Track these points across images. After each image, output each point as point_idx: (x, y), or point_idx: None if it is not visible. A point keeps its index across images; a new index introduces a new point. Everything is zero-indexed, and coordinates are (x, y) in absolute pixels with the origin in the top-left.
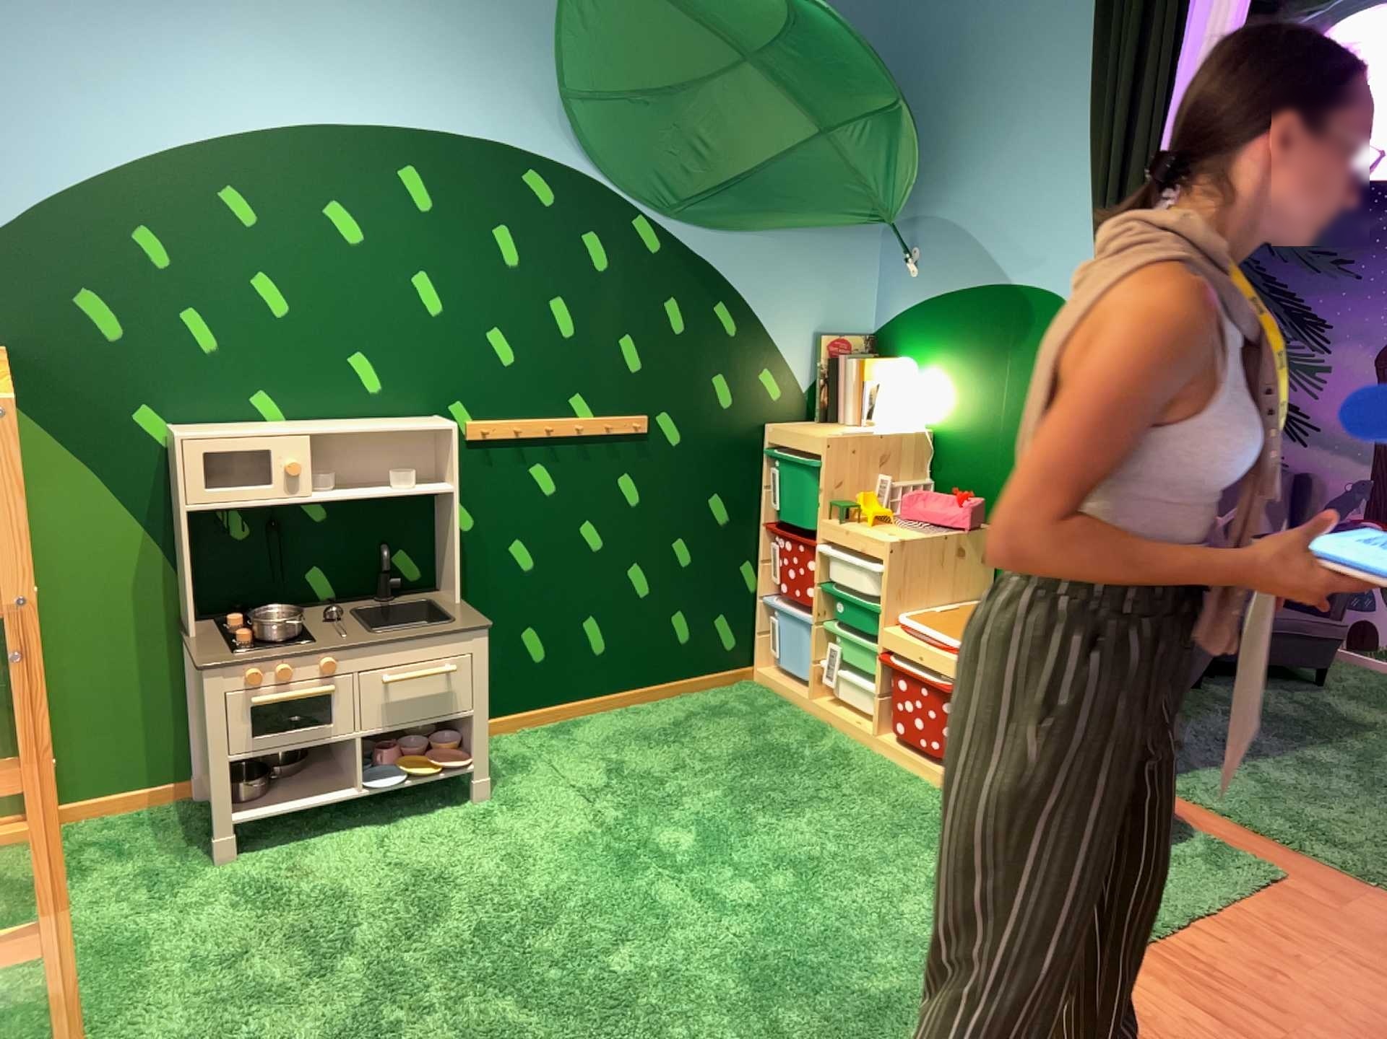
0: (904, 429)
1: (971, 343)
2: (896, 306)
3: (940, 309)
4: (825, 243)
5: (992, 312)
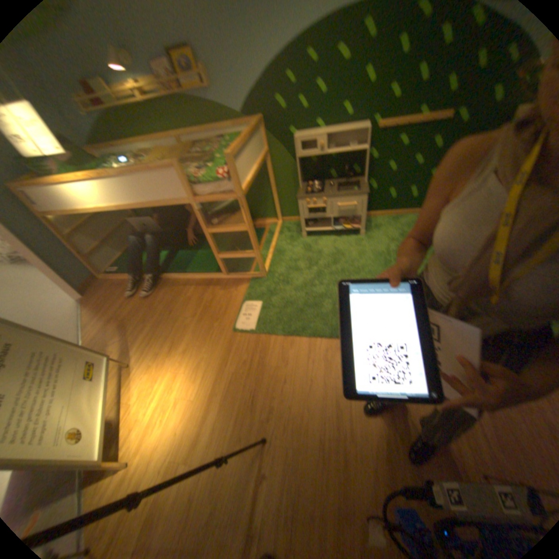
0: None
1: None
2: None
3: None
4: None
5: None
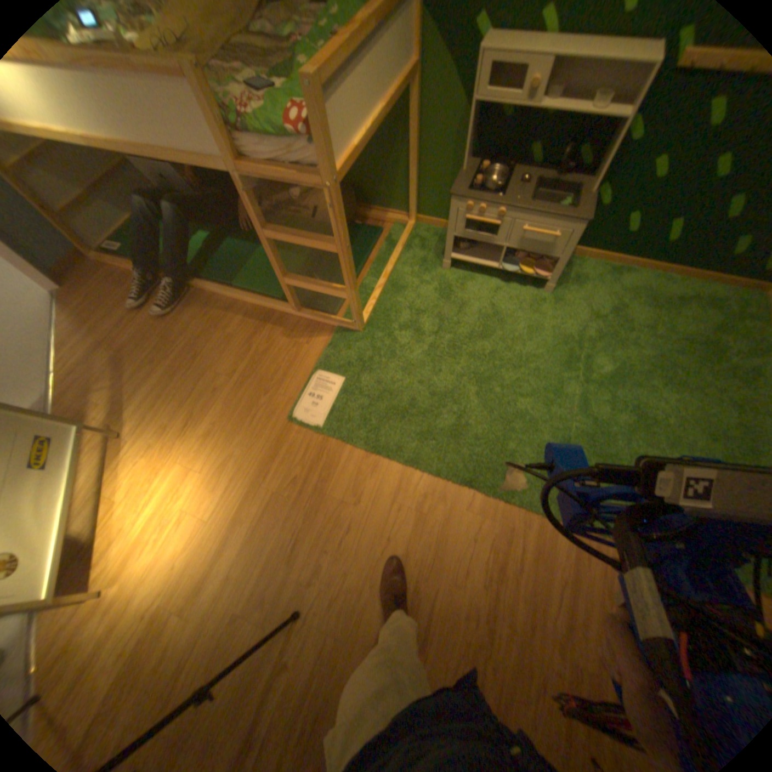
0: None
1: None
2: None
3: None
4: None
5: None
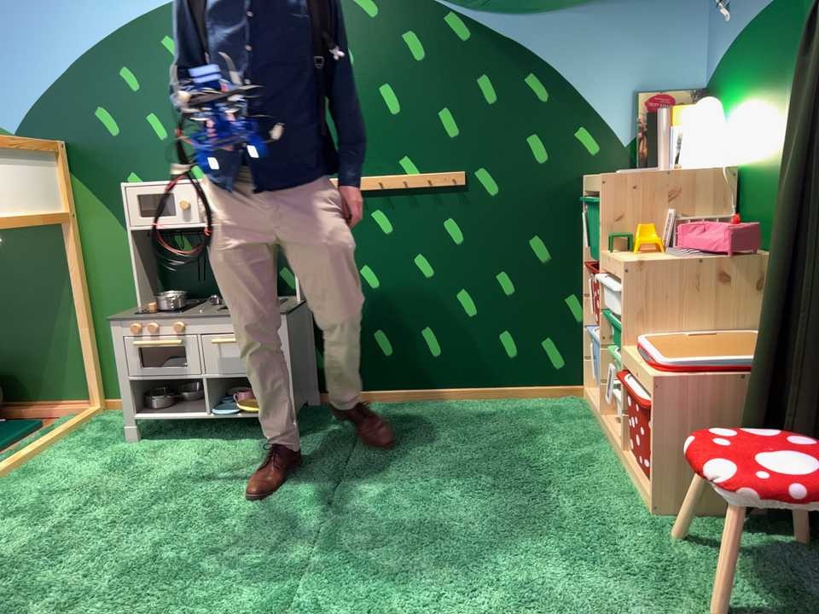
0: (707, 164)
1: (767, 60)
2: (718, 50)
3: (747, 36)
4: (643, 5)
5: (782, 18)
